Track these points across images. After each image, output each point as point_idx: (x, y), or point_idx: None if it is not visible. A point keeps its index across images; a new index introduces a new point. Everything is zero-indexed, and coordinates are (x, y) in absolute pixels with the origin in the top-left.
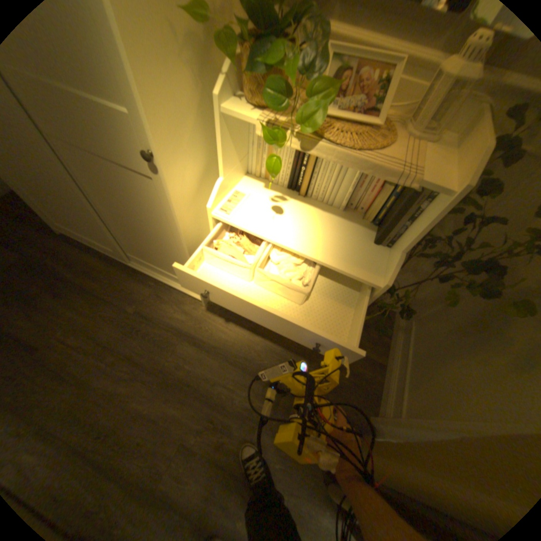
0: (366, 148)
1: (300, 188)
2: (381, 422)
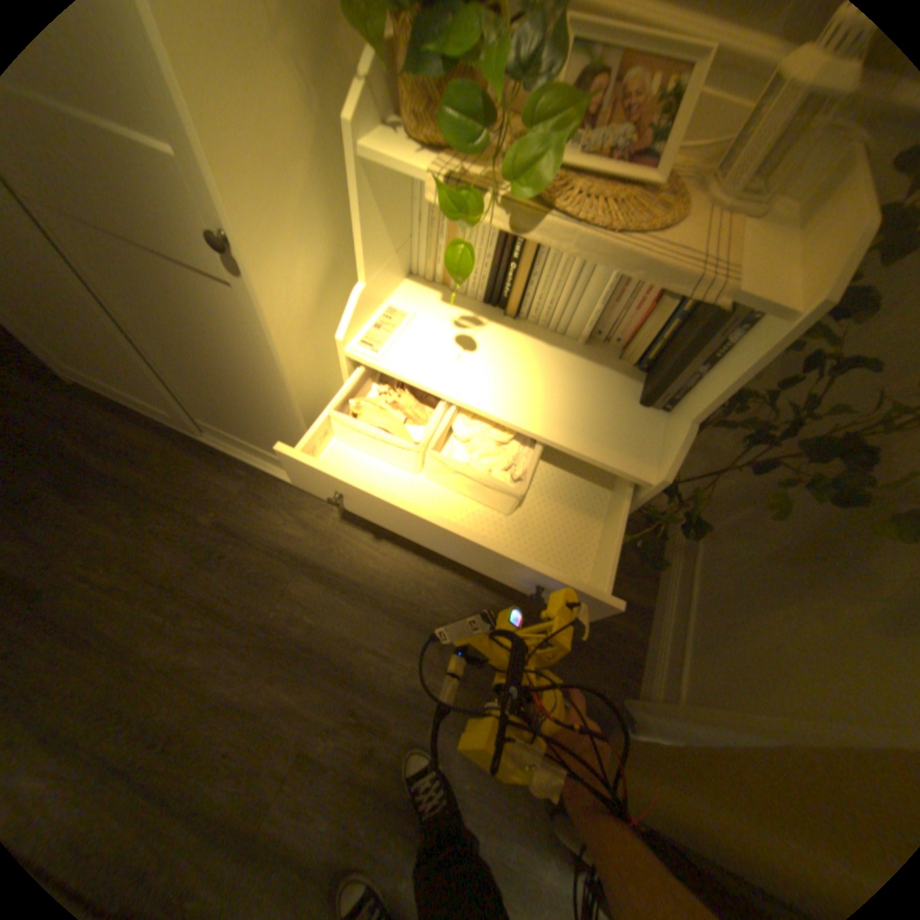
0: (634, 229)
1: (507, 303)
2: (645, 711)
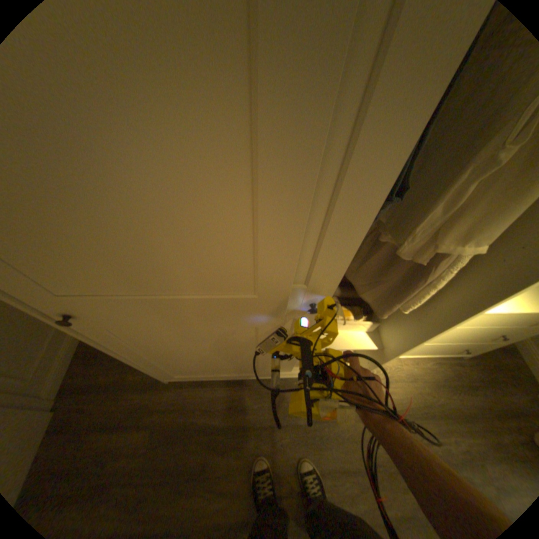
0: None
1: None
2: None
